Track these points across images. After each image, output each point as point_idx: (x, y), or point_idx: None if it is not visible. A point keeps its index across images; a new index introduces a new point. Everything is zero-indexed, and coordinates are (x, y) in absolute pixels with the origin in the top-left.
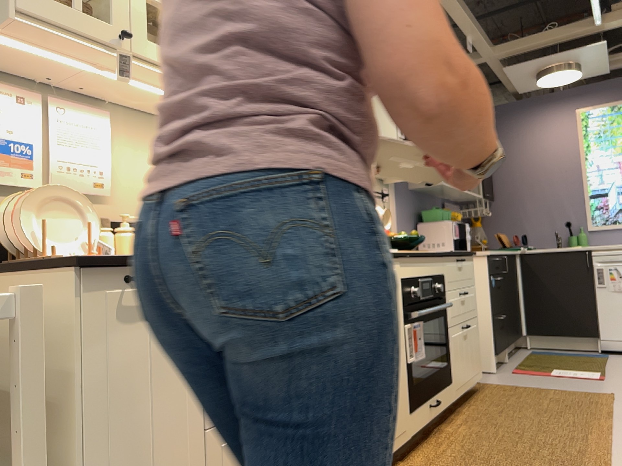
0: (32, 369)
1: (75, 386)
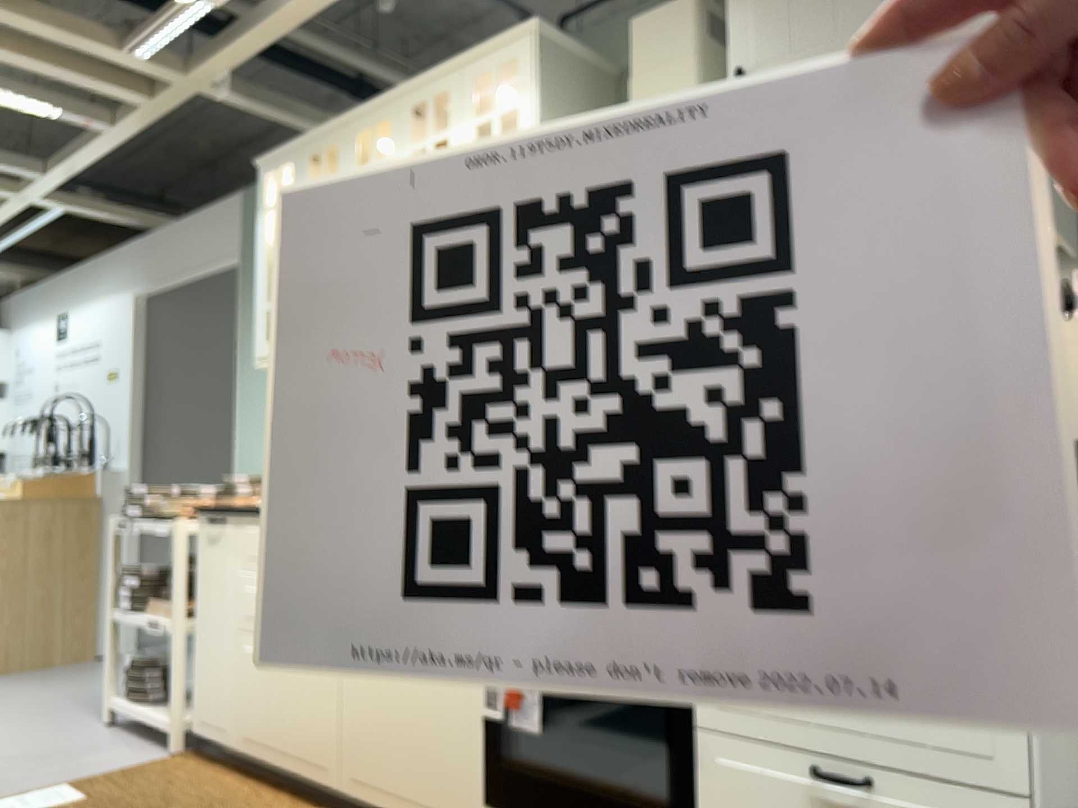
0: (179, 558)
1: (196, 572)
